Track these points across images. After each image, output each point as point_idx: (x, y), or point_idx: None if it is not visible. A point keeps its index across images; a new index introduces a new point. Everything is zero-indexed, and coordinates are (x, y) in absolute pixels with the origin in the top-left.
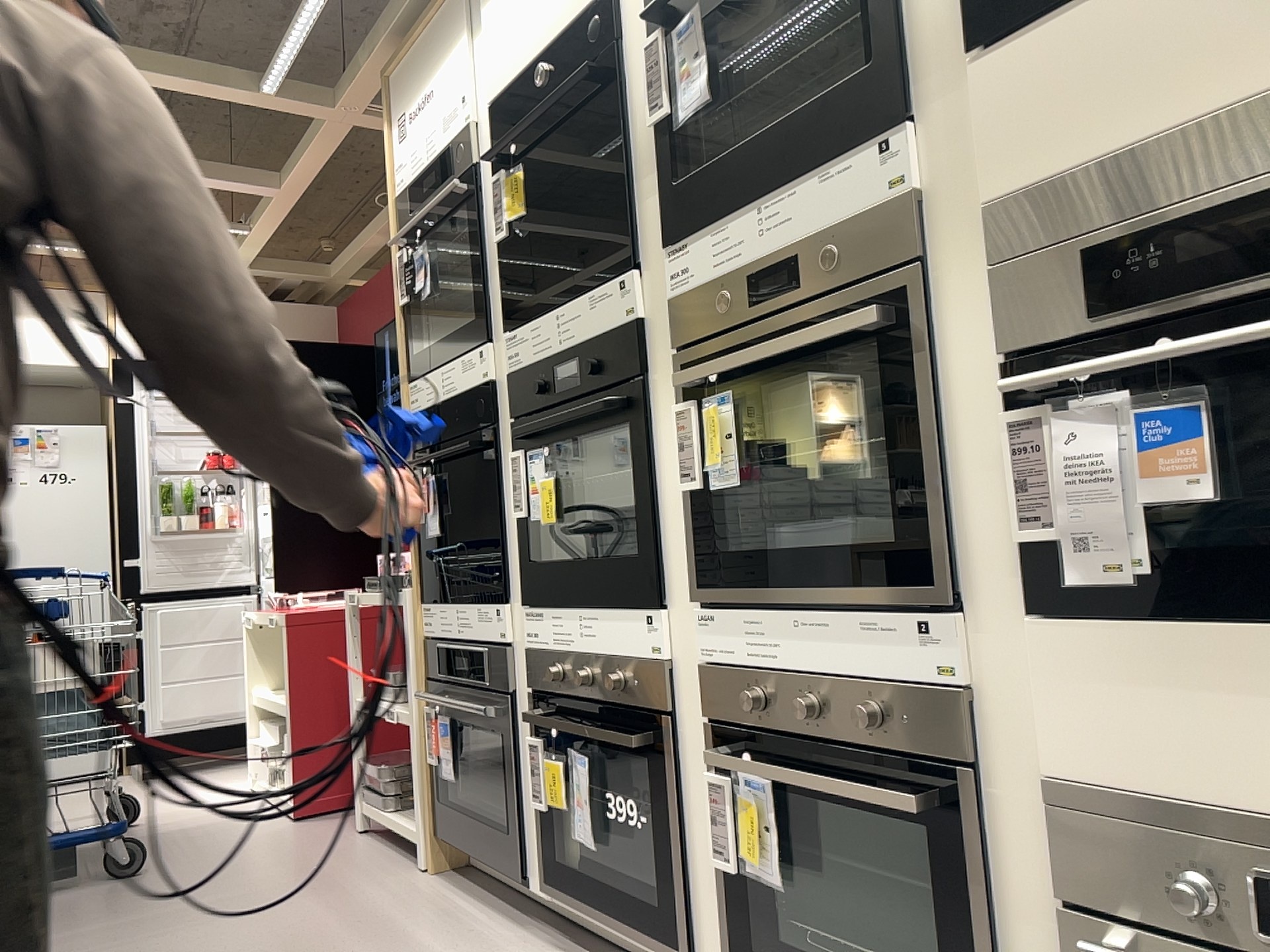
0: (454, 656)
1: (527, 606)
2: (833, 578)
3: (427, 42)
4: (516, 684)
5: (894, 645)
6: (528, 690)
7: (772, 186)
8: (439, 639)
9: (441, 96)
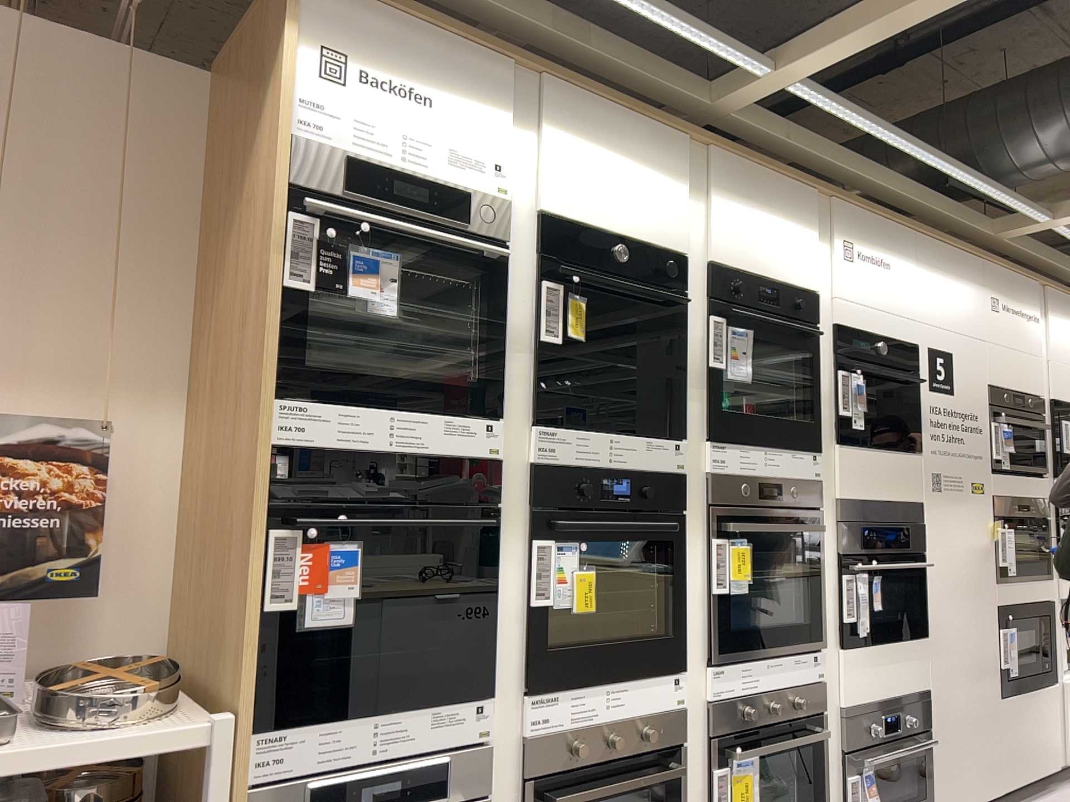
0: (358, 786)
1: (533, 691)
2: (784, 639)
3: (433, 42)
4: (491, 780)
5: (804, 667)
6: (529, 777)
7: (772, 445)
8: (310, 773)
9: (454, 124)
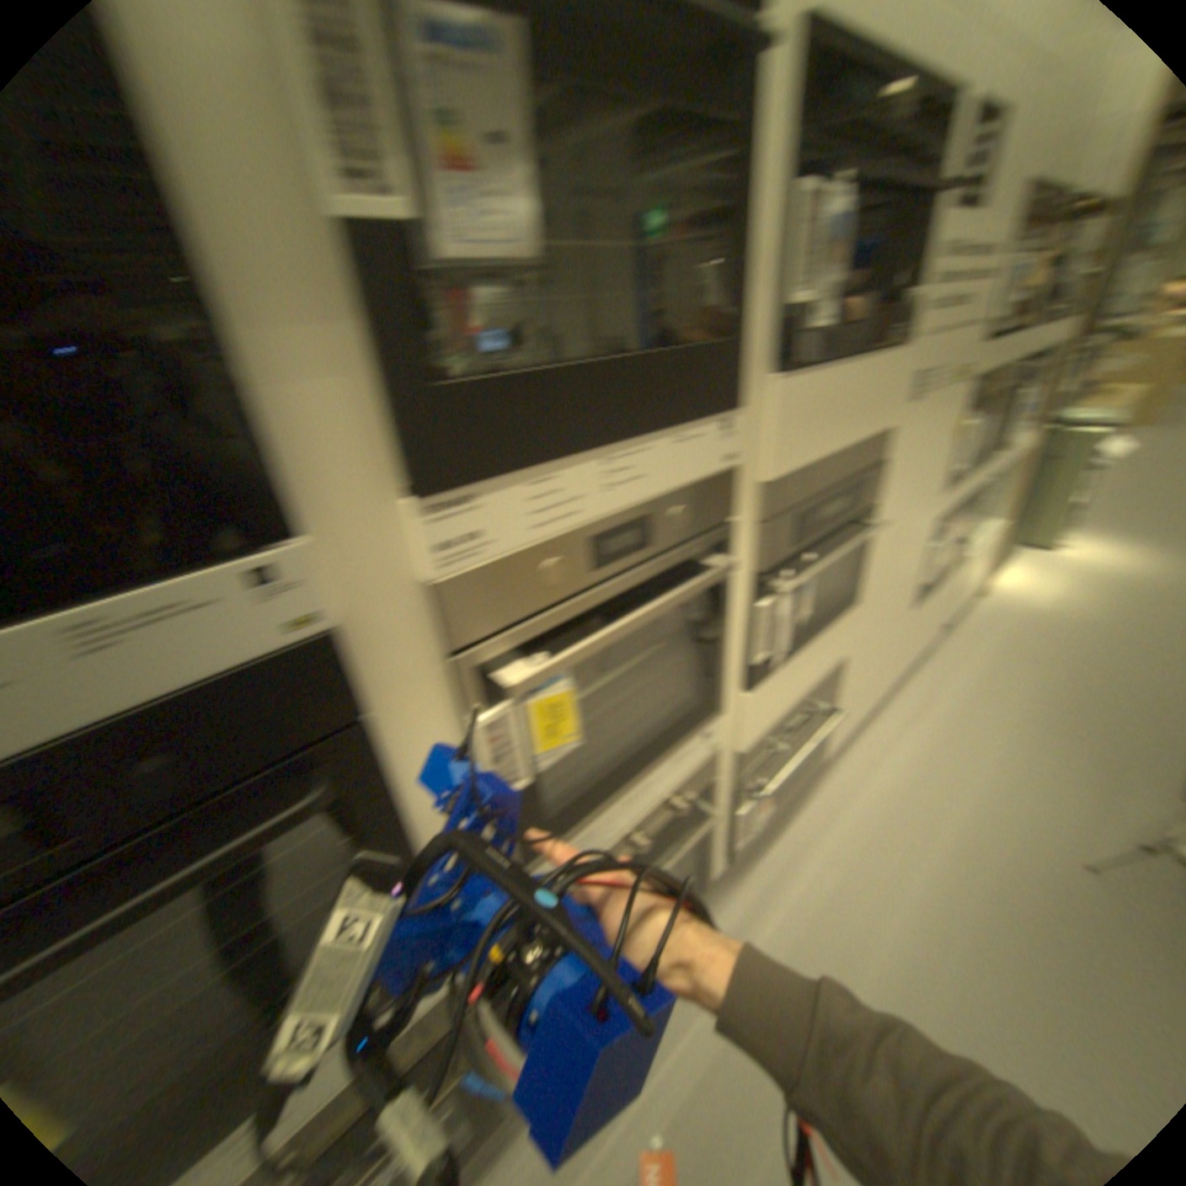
0: None
1: None
2: (659, 752)
3: None
4: None
5: (691, 758)
6: None
7: (630, 432)
8: None
9: None
